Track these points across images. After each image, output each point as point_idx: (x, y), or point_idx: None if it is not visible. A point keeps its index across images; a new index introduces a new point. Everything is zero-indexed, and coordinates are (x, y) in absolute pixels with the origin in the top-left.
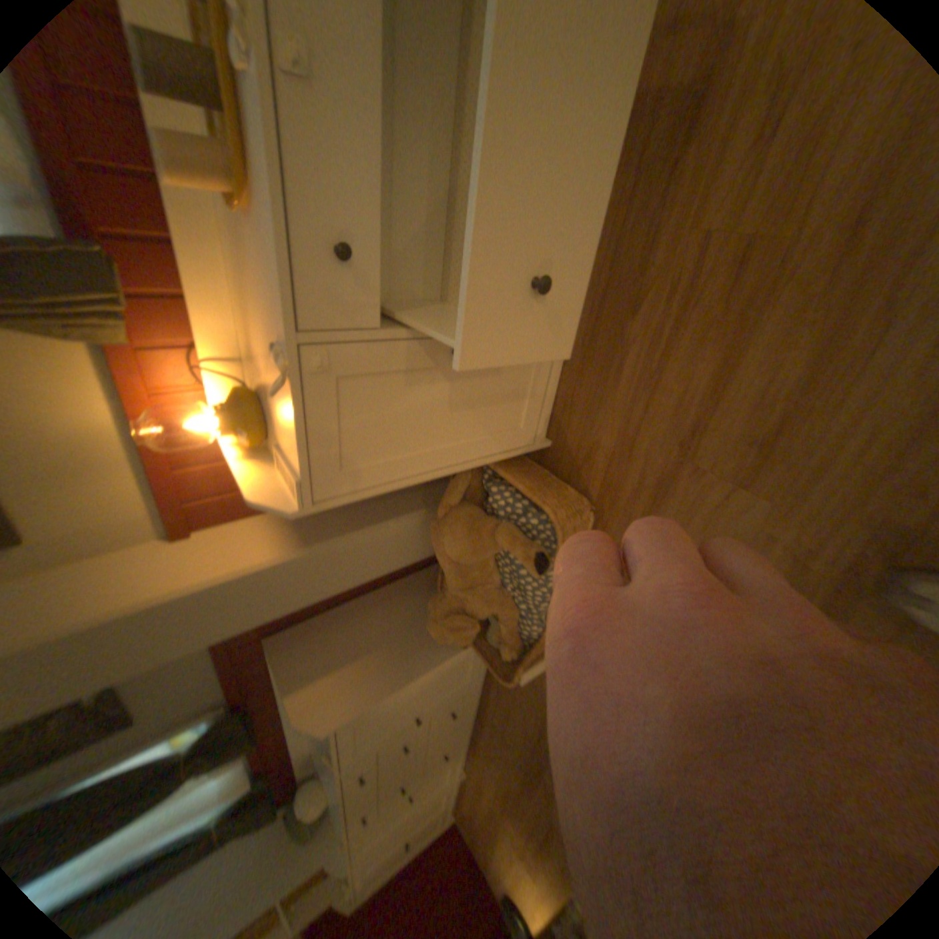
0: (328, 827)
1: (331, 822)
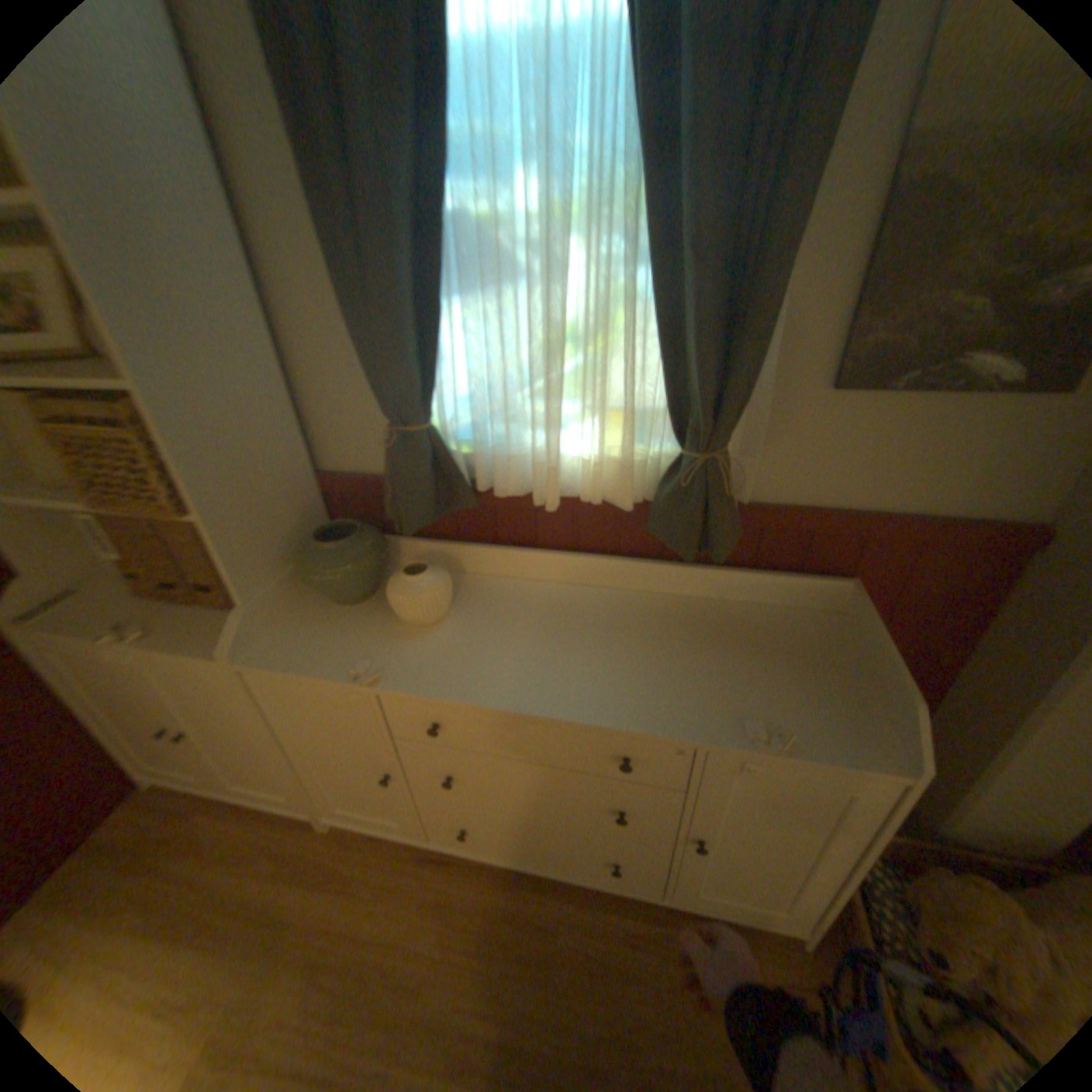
0: (322, 628)
1: (420, 672)
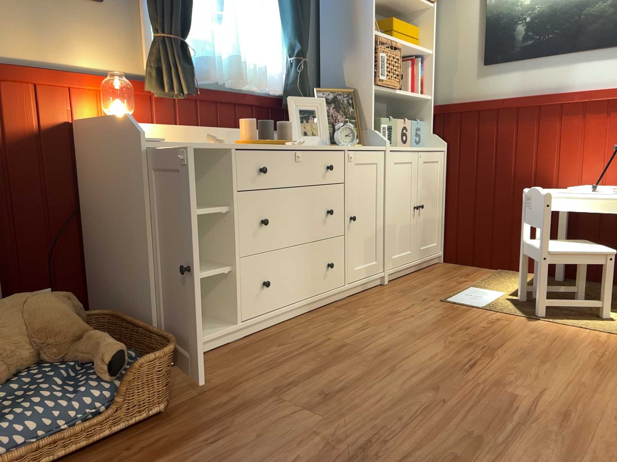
0: None
1: None
